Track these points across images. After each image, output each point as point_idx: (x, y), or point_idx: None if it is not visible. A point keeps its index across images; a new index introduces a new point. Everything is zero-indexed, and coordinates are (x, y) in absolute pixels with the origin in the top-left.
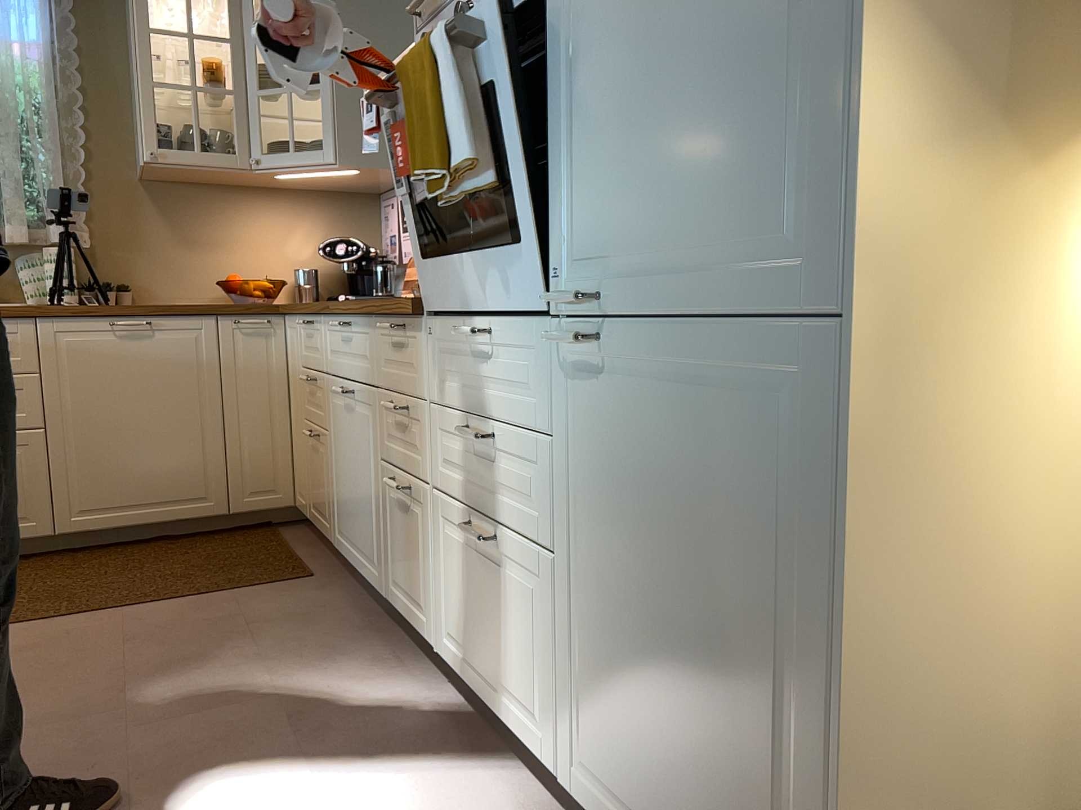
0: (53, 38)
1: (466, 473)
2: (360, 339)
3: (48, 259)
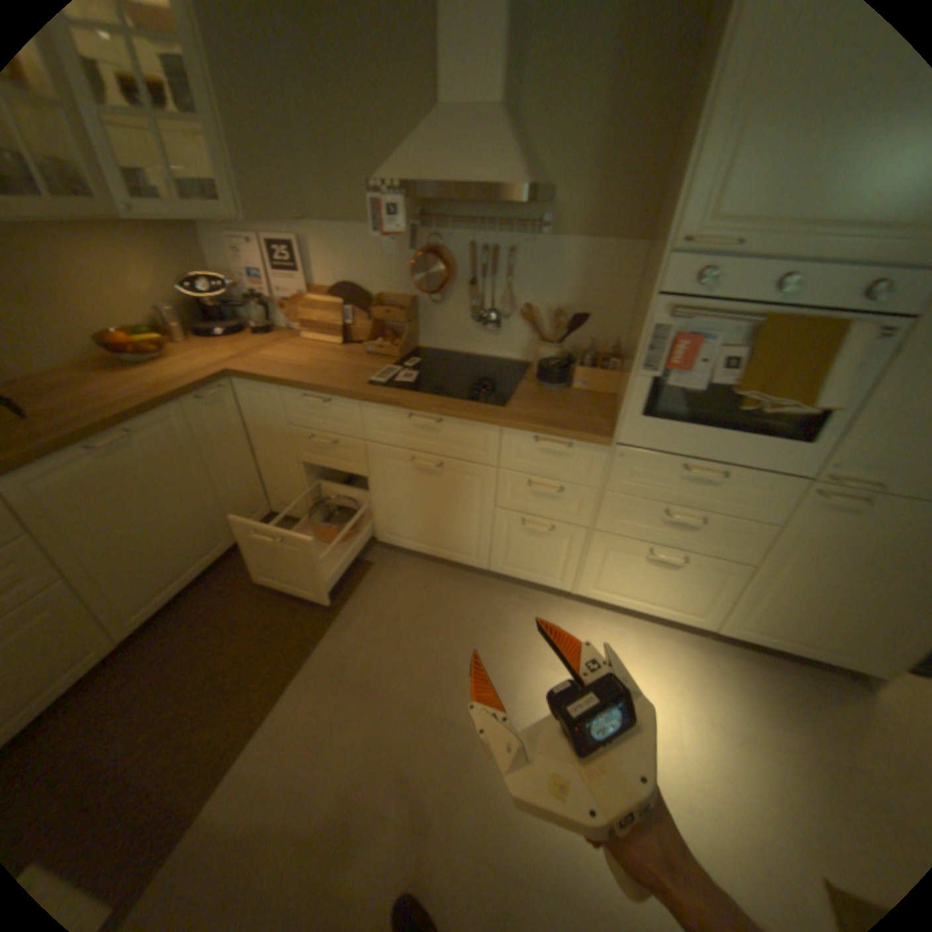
0: None
1: (647, 527)
2: (460, 433)
3: None
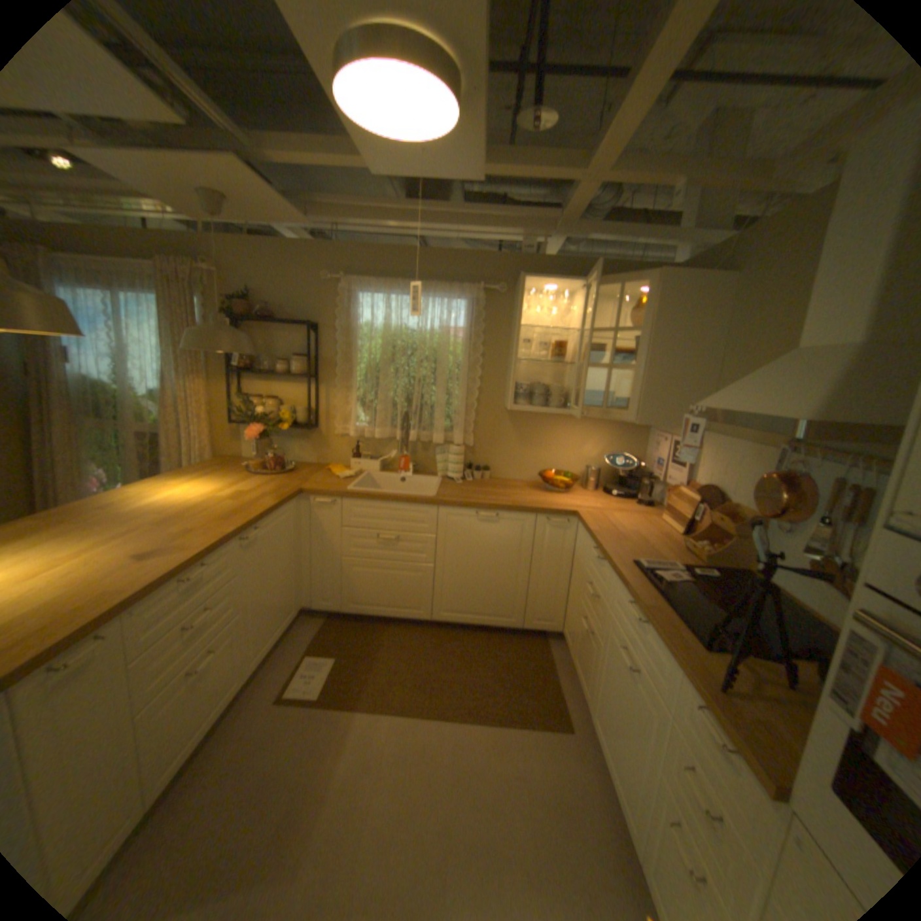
0: (472, 324)
1: None
2: (658, 650)
3: (451, 453)
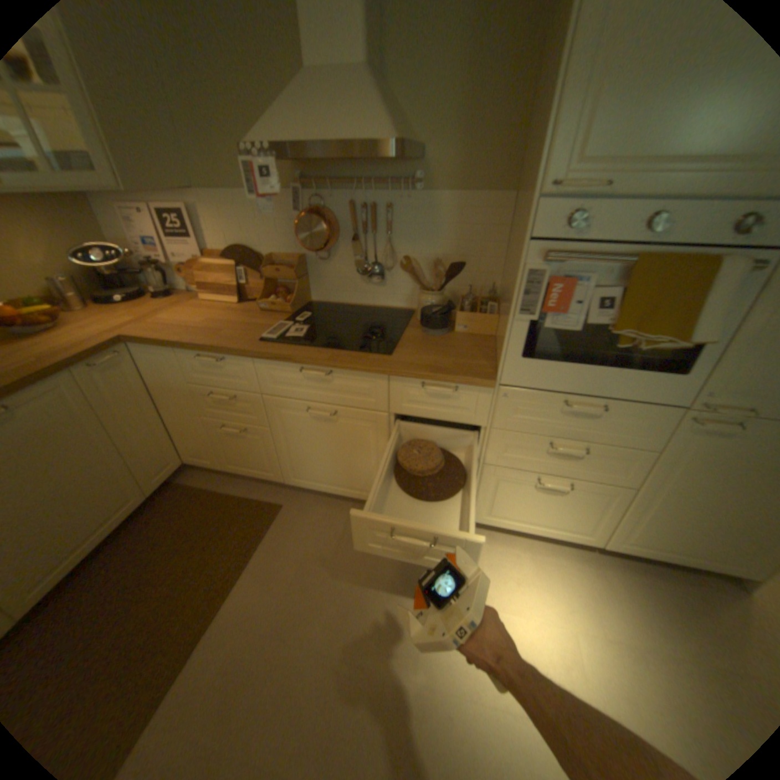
0: None
1: (536, 459)
2: (353, 383)
3: None
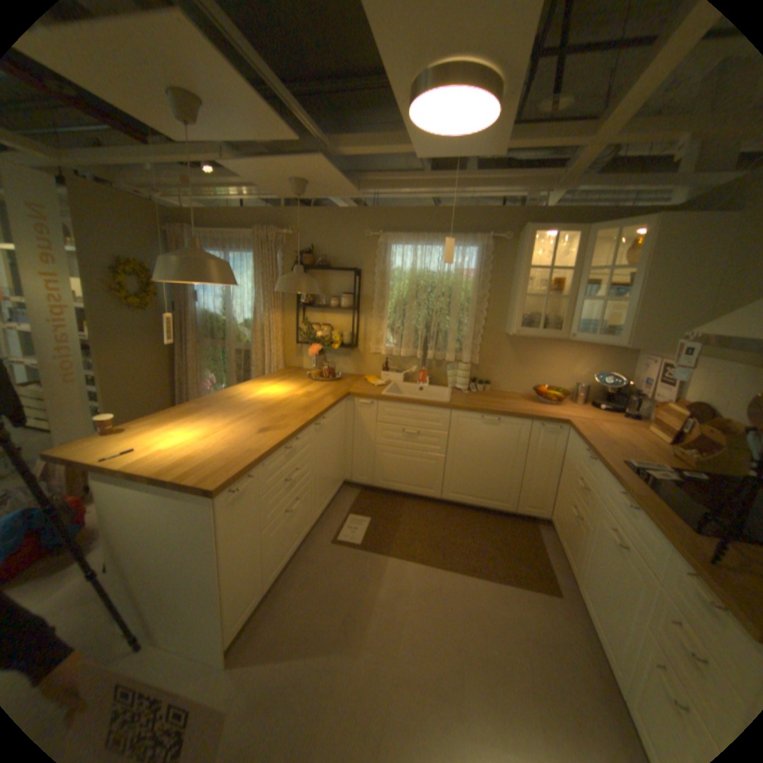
0: (480, 266)
1: None
2: (648, 531)
3: (459, 369)
